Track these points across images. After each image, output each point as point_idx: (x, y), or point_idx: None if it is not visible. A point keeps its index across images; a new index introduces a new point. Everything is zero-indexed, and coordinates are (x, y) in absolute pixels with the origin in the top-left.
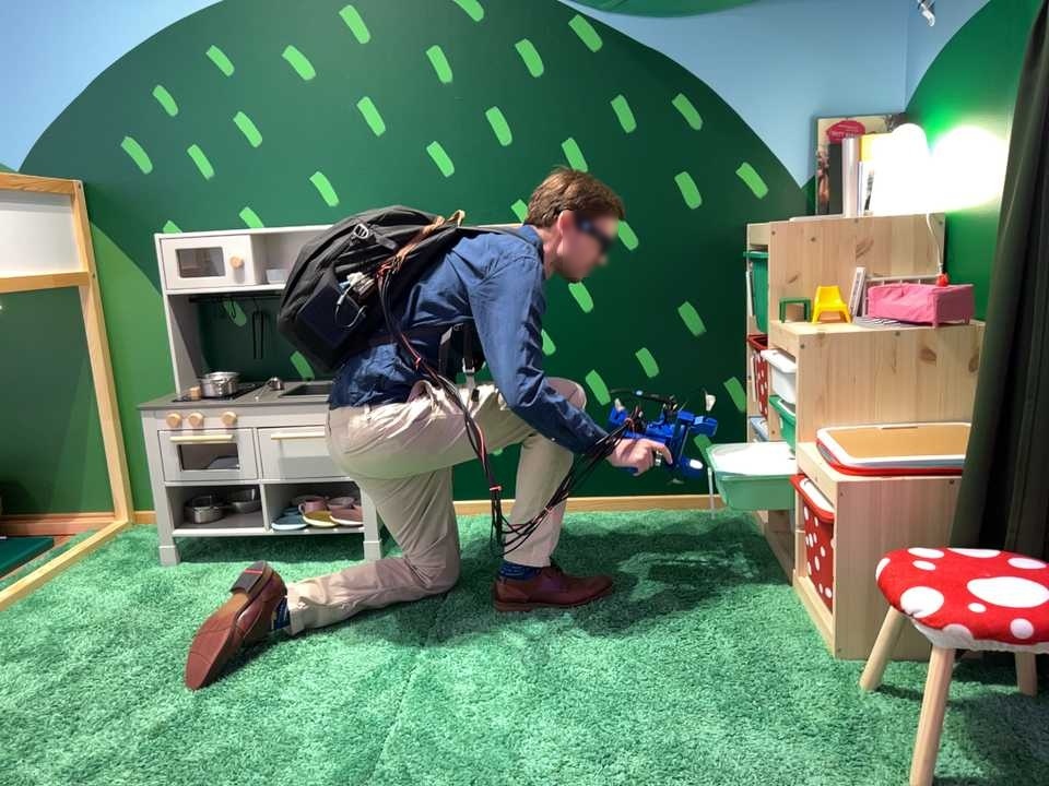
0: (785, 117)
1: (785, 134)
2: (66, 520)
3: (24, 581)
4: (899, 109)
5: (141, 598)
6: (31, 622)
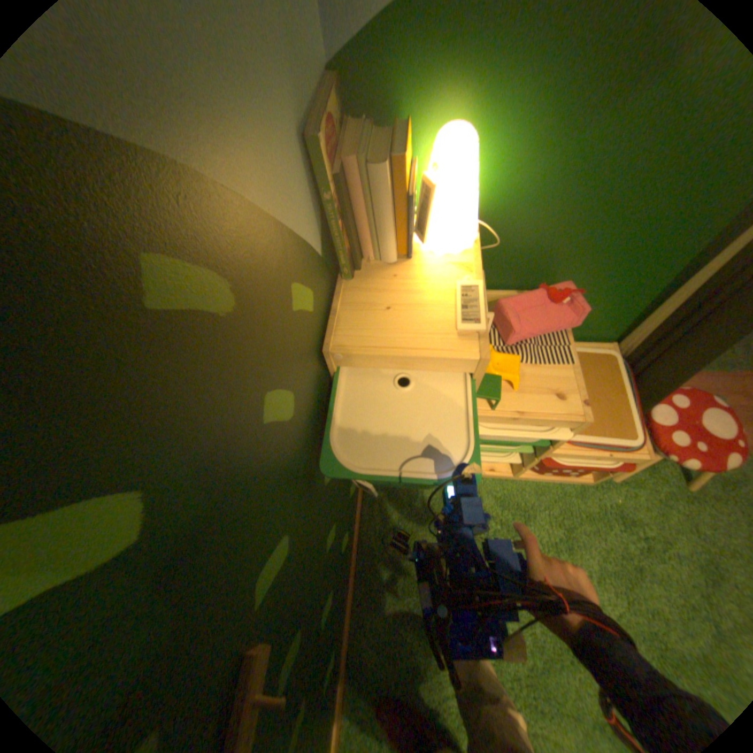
0: (291, 149)
1: (300, 186)
2: None
3: None
4: (333, 60)
5: None
6: None
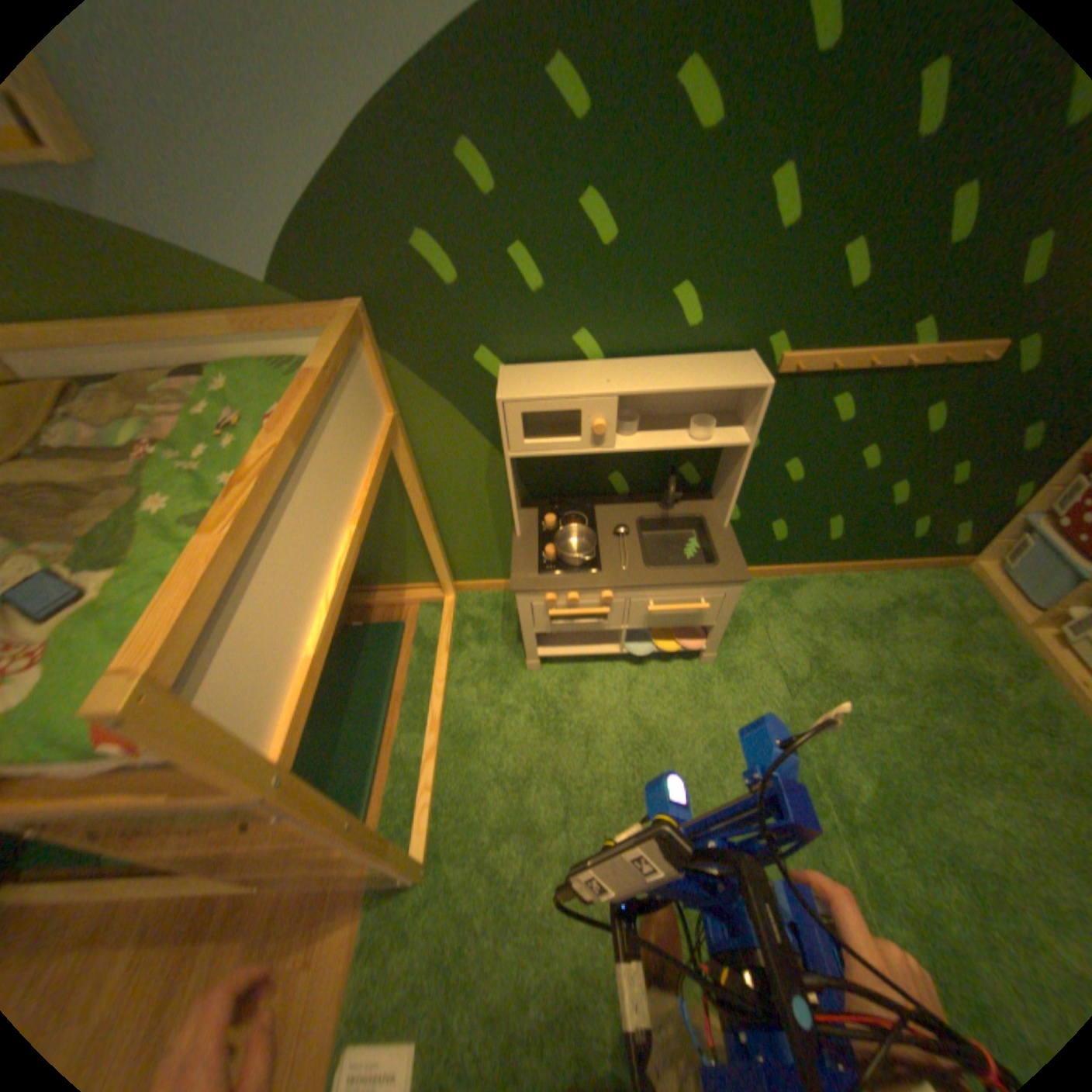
0: None
1: None
2: (397, 590)
3: (432, 707)
4: None
5: (541, 722)
6: (472, 766)
